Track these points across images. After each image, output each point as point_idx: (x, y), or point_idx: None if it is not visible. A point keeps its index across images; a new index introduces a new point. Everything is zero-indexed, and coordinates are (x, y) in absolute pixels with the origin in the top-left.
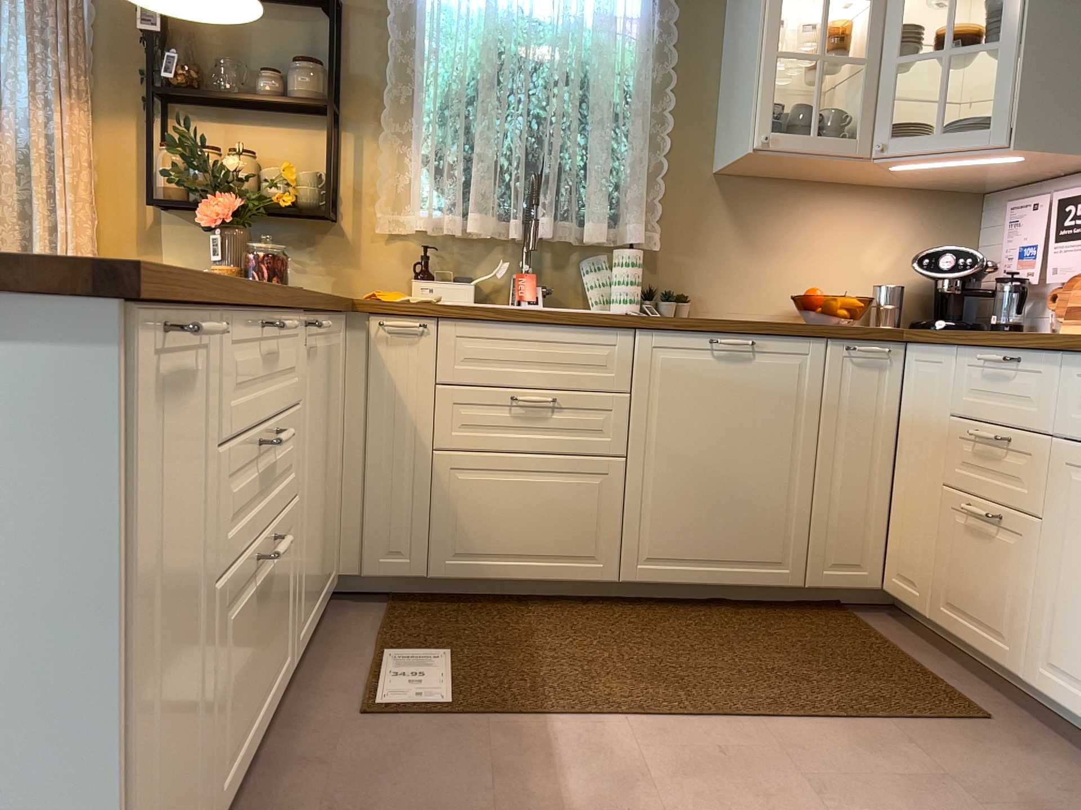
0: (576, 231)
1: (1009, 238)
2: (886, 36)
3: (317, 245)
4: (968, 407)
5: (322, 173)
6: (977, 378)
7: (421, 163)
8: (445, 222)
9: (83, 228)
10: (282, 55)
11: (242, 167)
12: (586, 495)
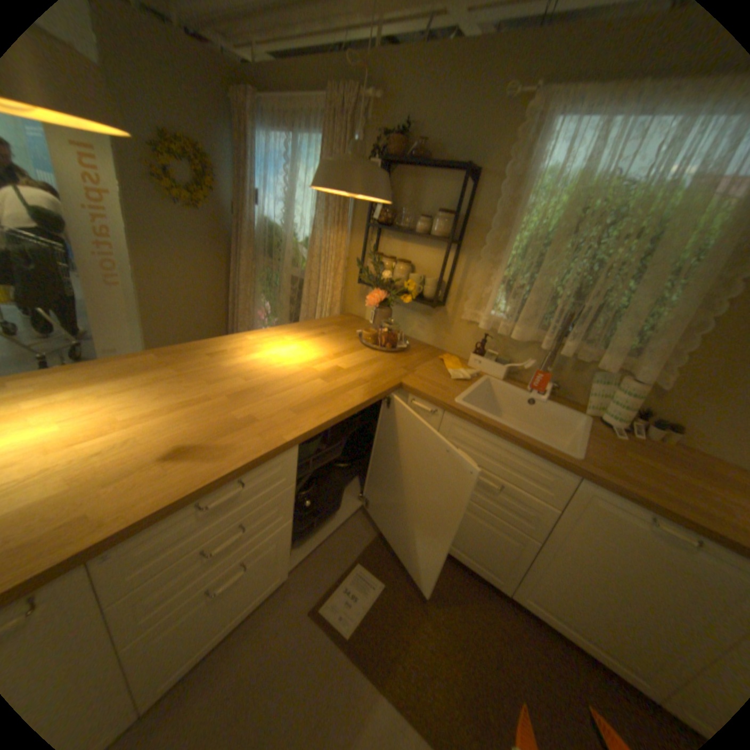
0: (599, 353)
1: None
2: None
3: (431, 315)
4: None
5: (443, 276)
6: None
7: (498, 283)
8: (502, 324)
9: (335, 286)
10: (438, 201)
11: (390, 276)
12: (506, 546)
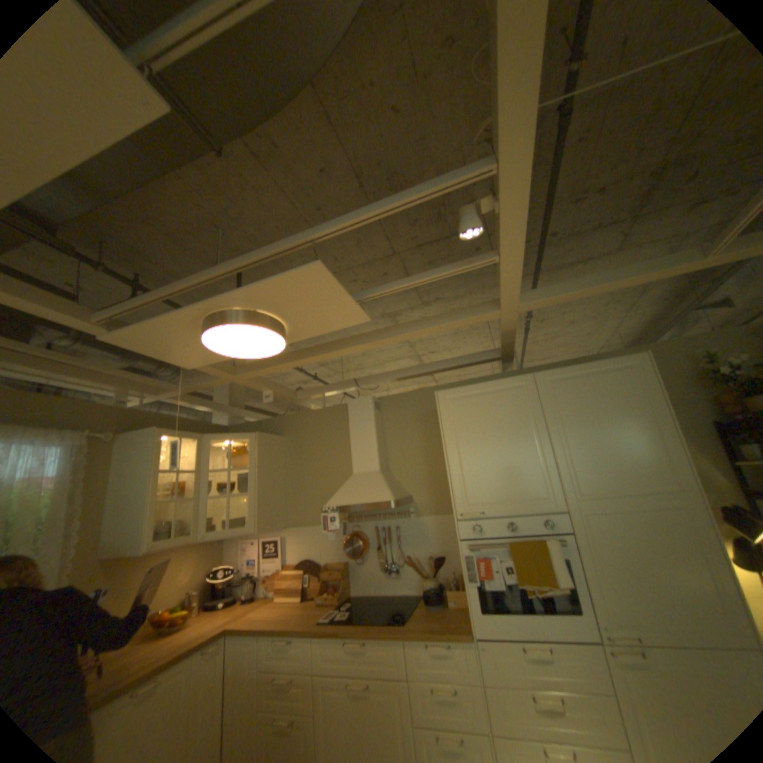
0: None
1: (240, 558)
2: (200, 489)
3: None
4: (265, 668)
5: None
6: (268, 652)
7: None
8: None
9: None
10: None
11: None
12: None
